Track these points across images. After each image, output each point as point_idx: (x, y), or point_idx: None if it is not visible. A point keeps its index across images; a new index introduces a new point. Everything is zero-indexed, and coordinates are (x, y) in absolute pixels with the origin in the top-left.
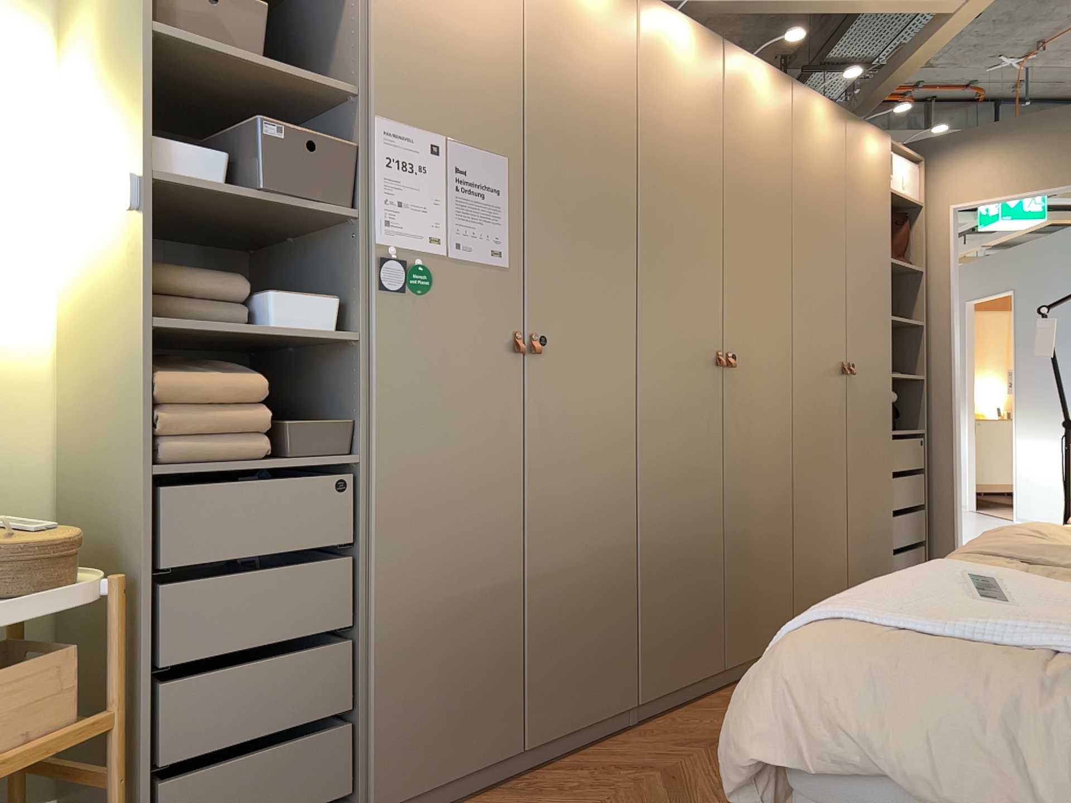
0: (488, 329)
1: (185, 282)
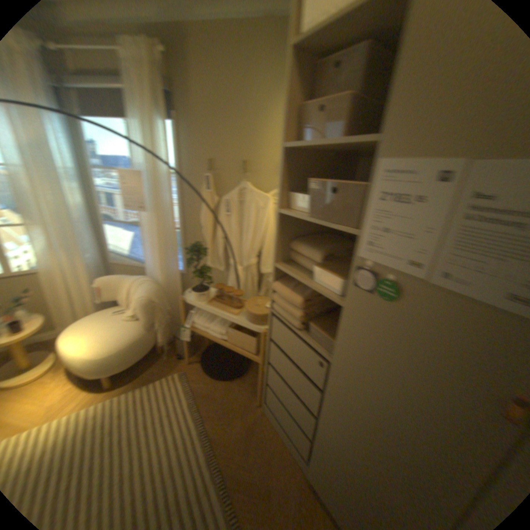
0: (468, 367)
1: (301, 251)
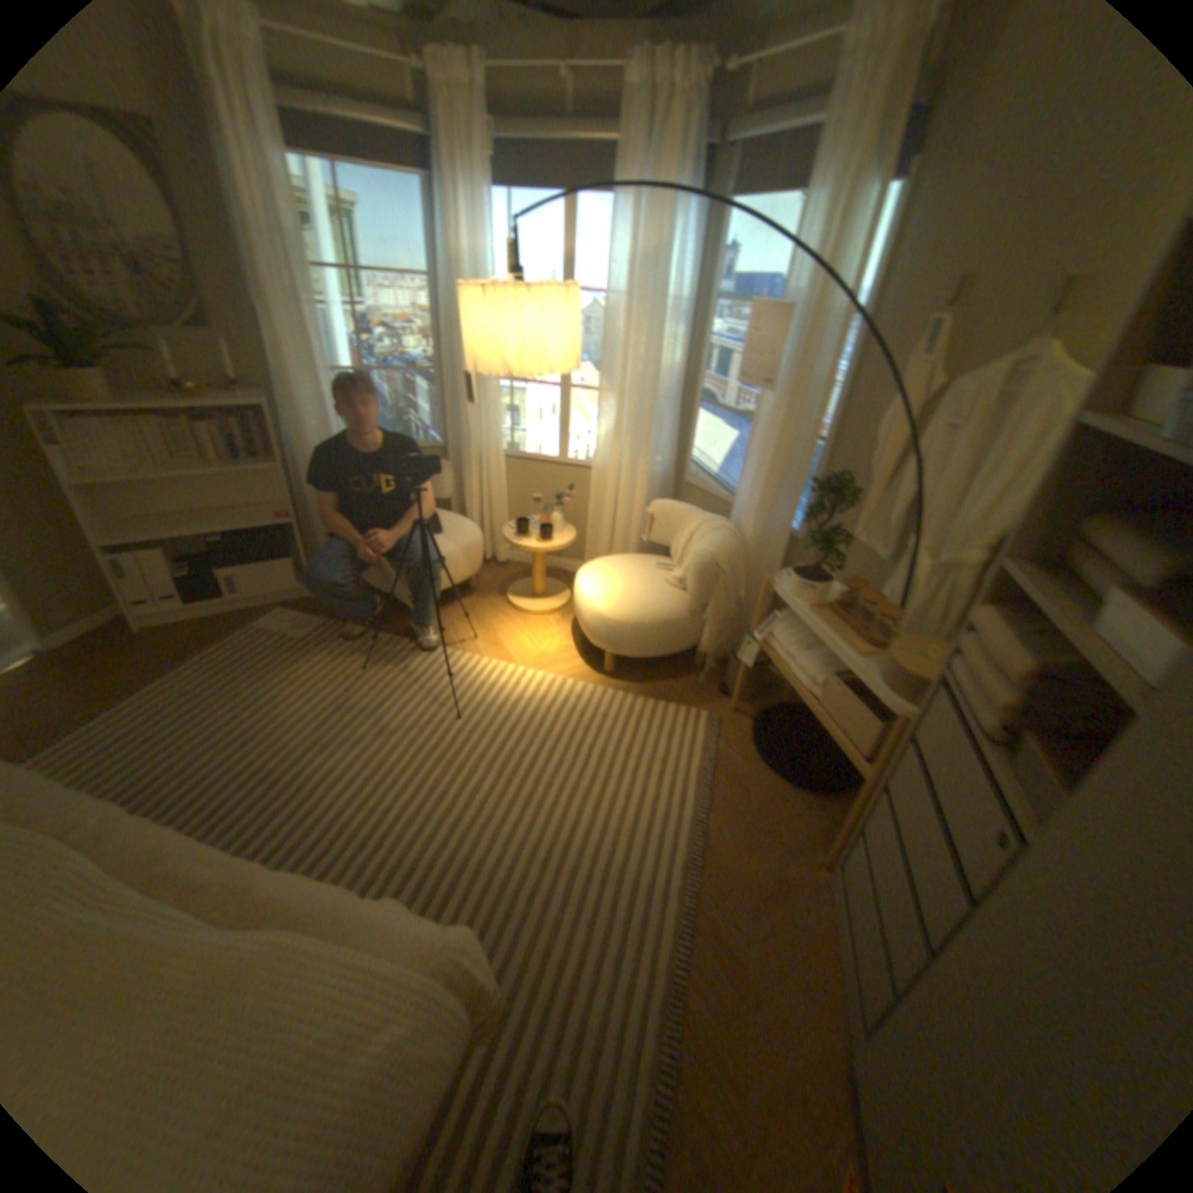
0: None
1: (1109, 546)
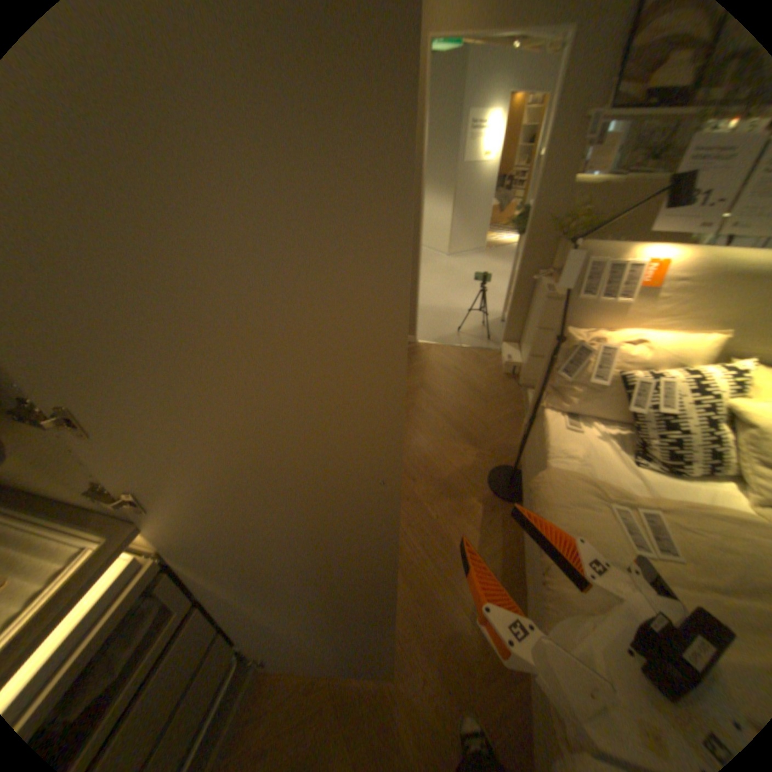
0: None
1: None
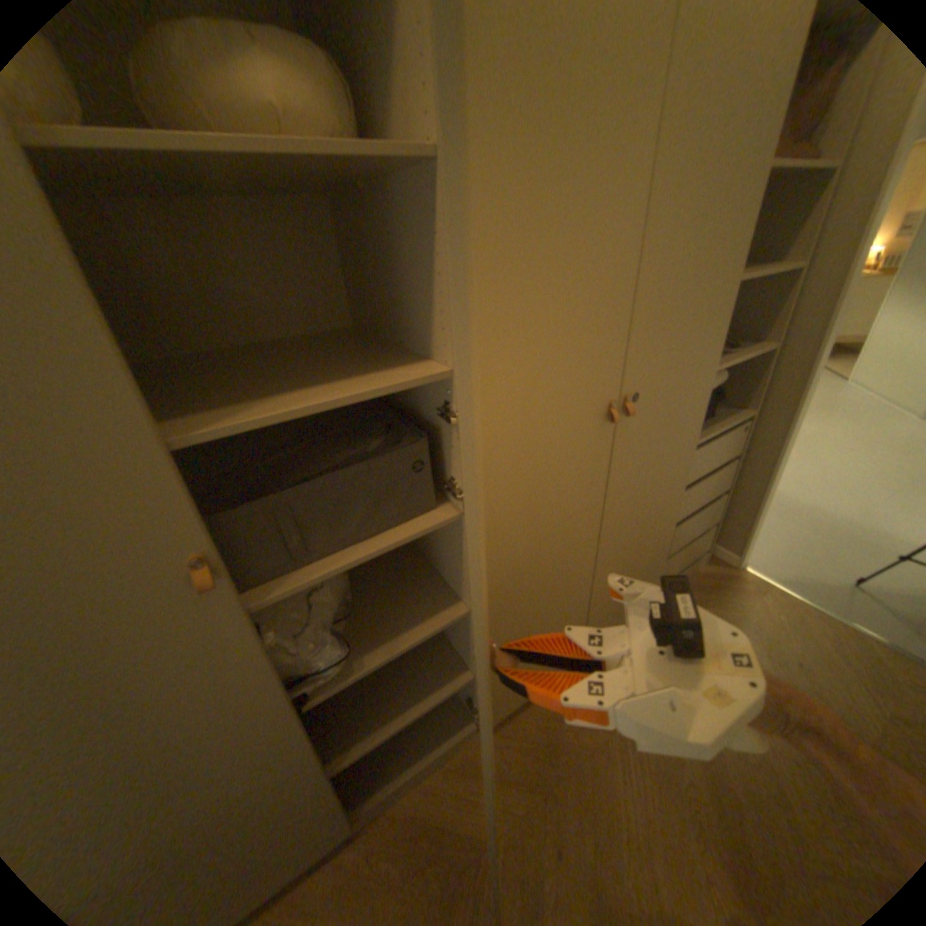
0: None
1: None
